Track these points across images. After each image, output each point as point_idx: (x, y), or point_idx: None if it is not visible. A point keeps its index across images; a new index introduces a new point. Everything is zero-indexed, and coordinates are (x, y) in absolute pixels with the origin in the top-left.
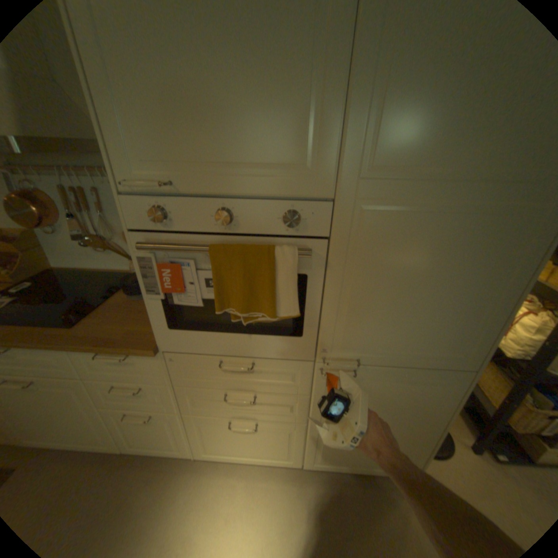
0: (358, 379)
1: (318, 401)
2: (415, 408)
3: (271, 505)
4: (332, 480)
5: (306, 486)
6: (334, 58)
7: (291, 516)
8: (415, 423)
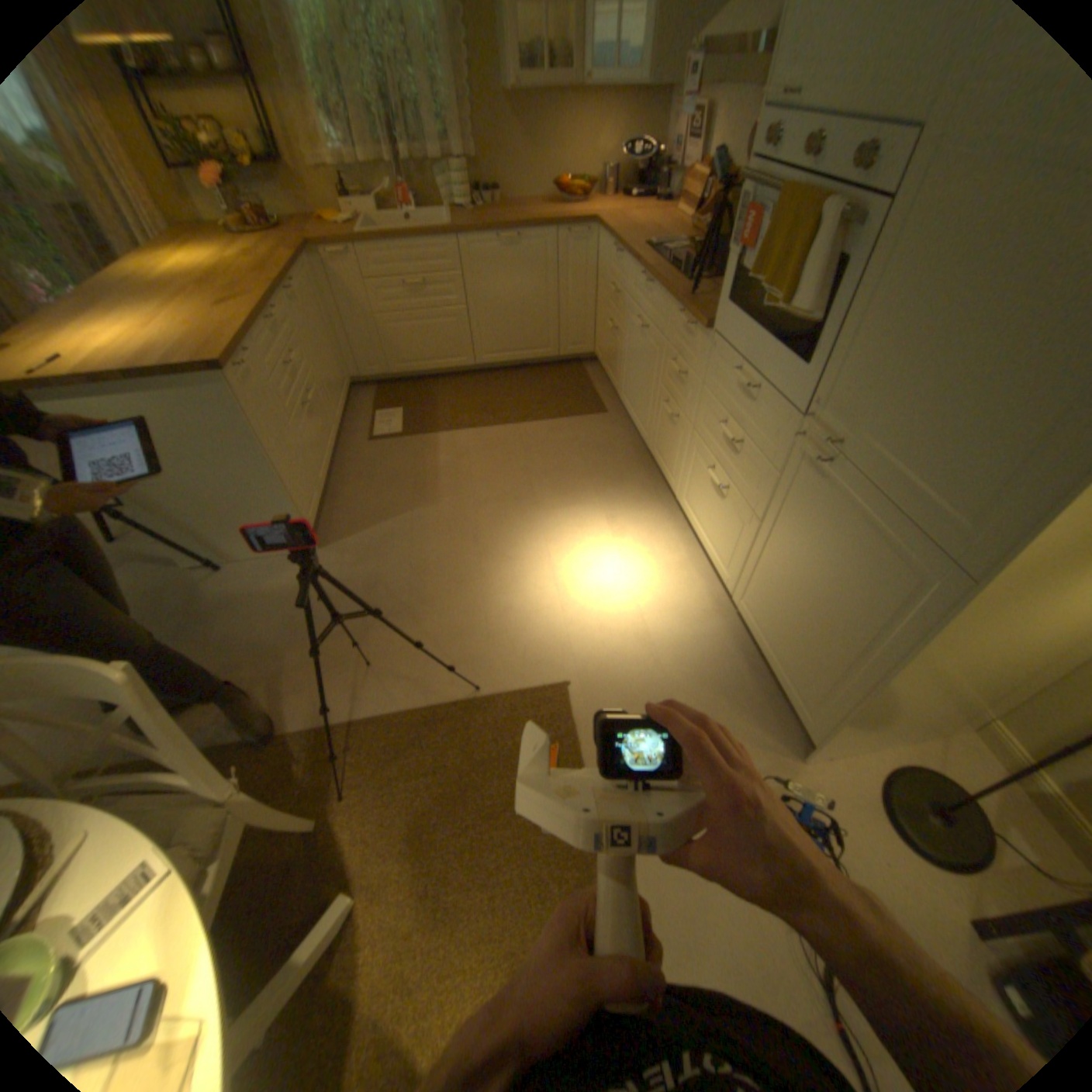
0: (826, 480)
1: (779, 489)
2: (861, 589)
3: (680, 588)
4: (743, 648)
5: (718, 619)
6: None
7: (681, 607)
8: (850, 622)
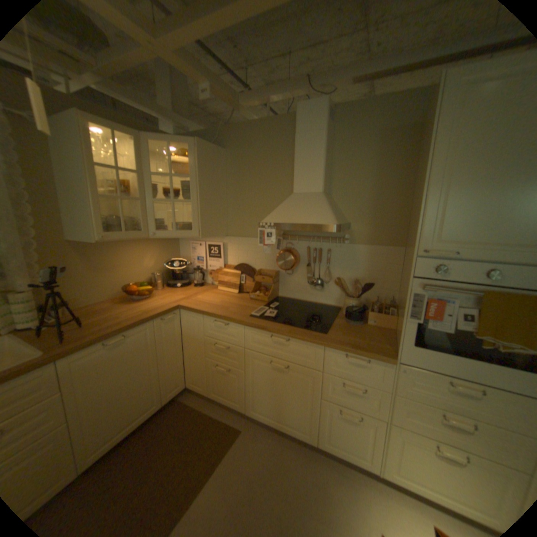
0: None
1: None
2: None
3: None
4: None
5: None
6: None
7: None
8: None
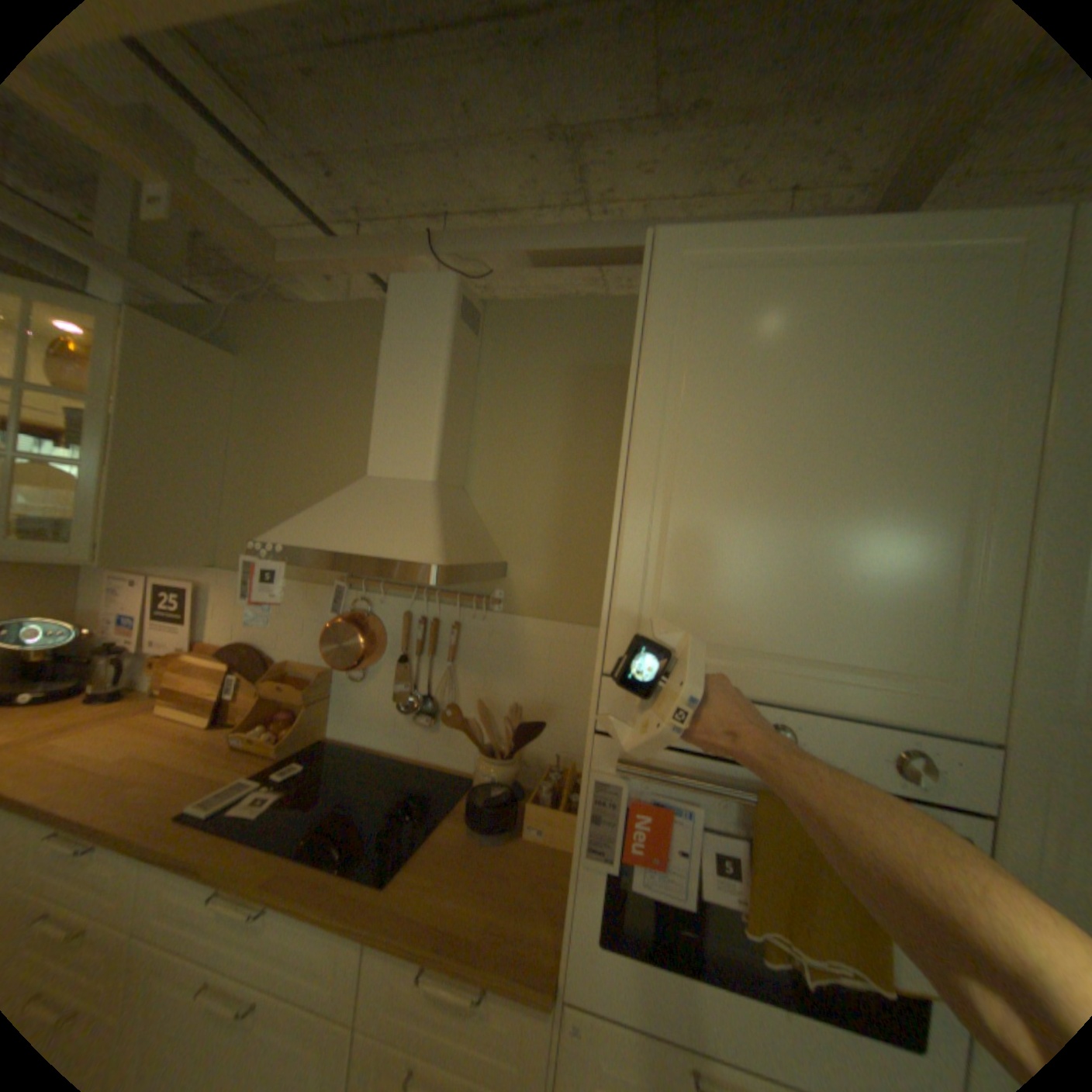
0: None
1: None
2: None
3: None
4: None
5: None
6: (1004, 552)
7: None
8: None
